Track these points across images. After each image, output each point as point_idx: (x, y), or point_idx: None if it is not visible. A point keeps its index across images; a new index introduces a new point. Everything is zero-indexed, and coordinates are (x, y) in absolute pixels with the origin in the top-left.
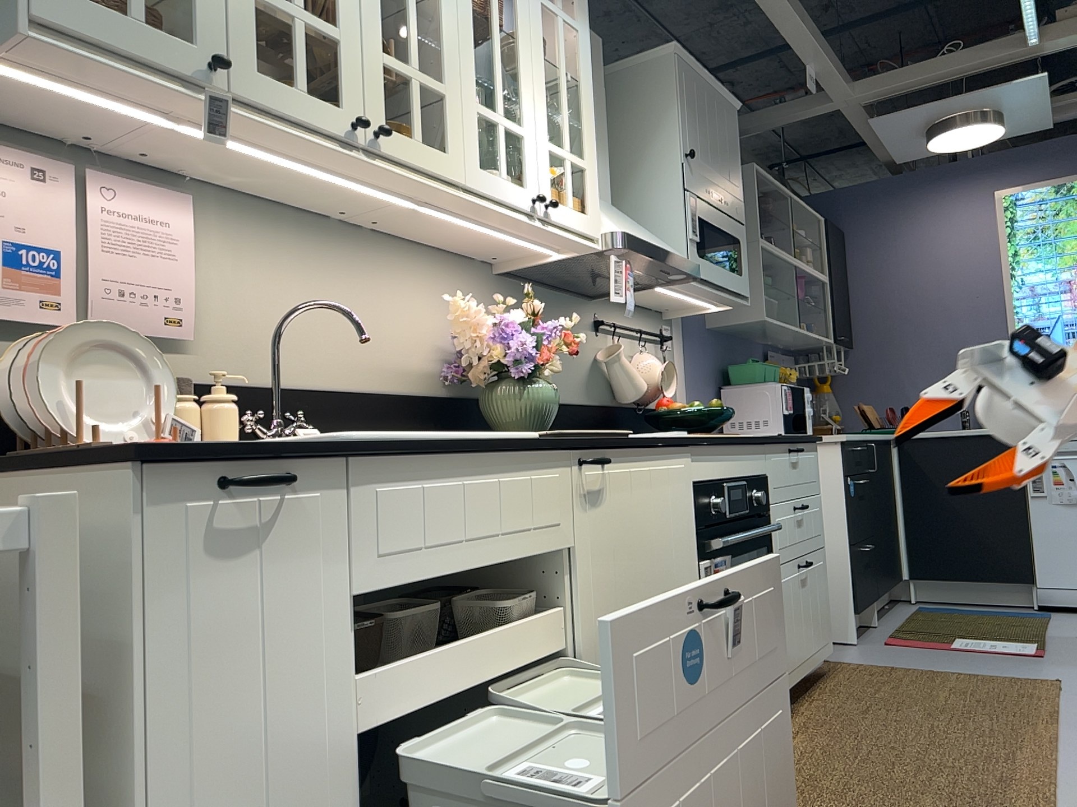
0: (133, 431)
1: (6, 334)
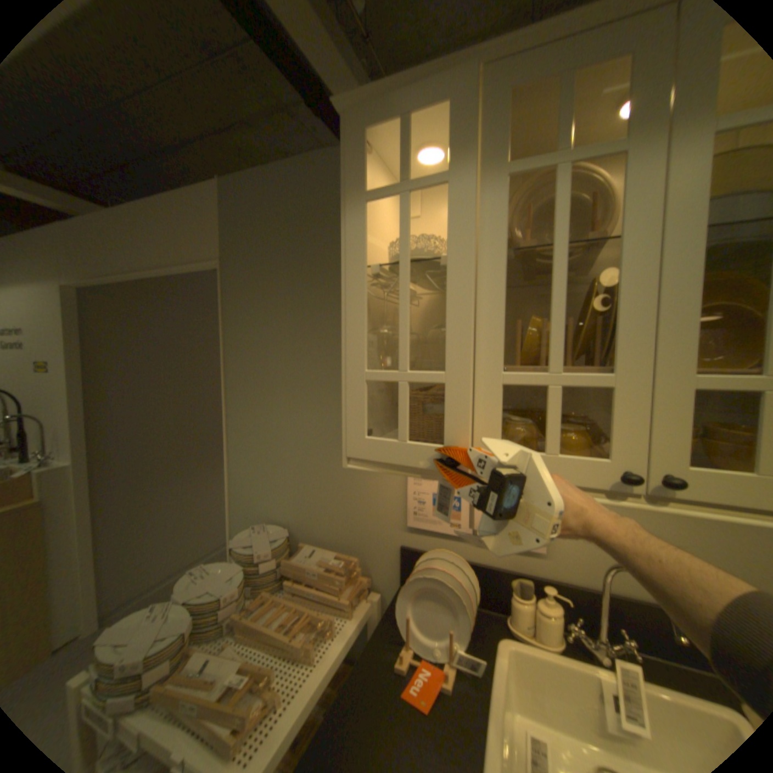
0: (433, 657)
1: (437, 534)
